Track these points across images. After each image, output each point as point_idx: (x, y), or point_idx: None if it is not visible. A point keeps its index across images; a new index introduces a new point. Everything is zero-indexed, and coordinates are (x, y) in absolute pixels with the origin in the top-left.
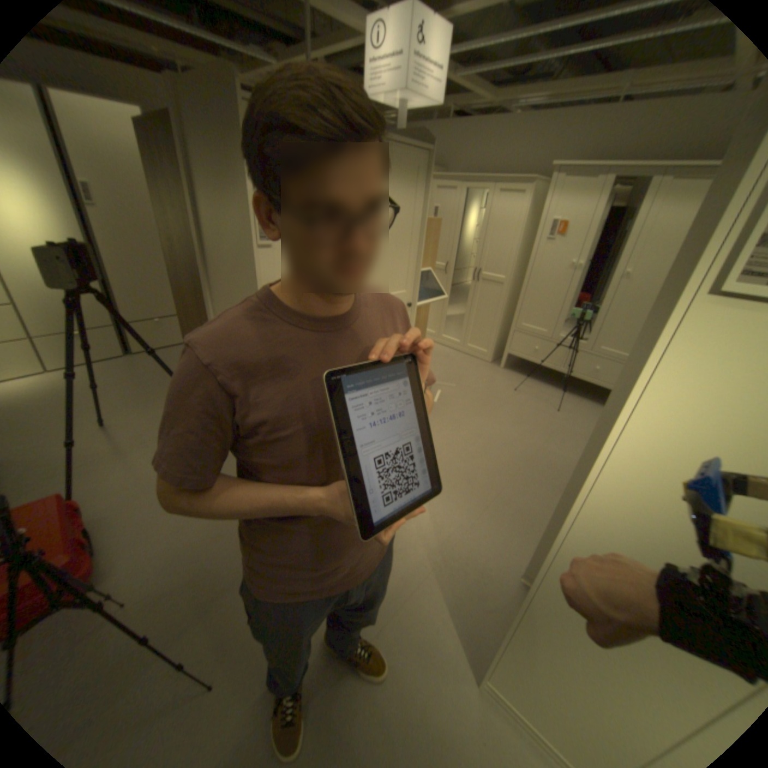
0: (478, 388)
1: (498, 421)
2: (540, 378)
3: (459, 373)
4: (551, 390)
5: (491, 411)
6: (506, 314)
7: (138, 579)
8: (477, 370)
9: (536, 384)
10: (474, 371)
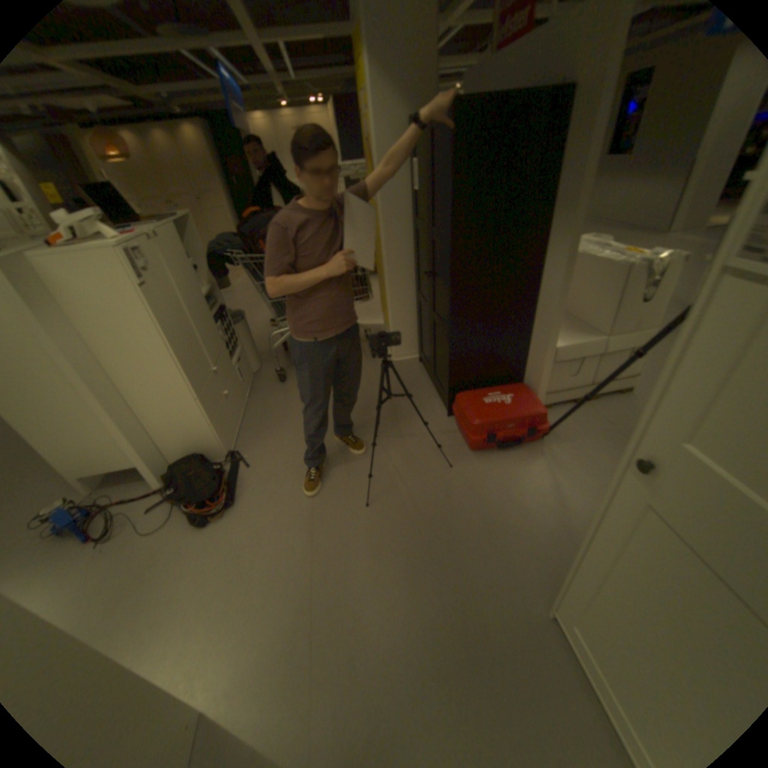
0: None
1: None
2: None
3: None
4: None
5: None
6: None
7: (470, 476)
8: None
9: None
10: None
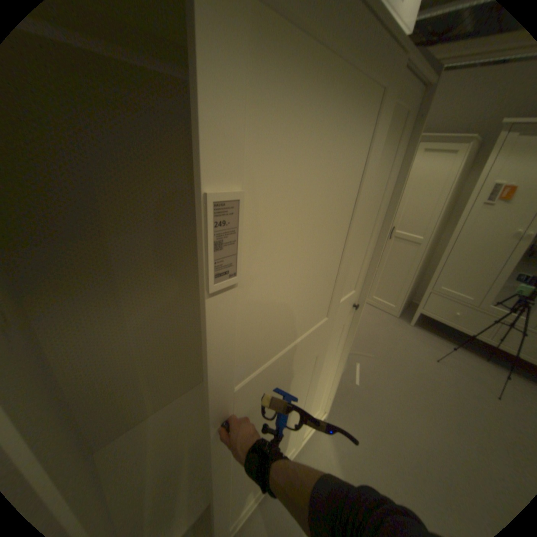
0: (397, 357)
1: (438, 420)
2: (454, 339)
3: (371, 332)
4: (473, 359)
5: (424, 400)
6: (418, 272)
7: None
8: (388, 328)
9: (454, 349)
10: (384, 329)
